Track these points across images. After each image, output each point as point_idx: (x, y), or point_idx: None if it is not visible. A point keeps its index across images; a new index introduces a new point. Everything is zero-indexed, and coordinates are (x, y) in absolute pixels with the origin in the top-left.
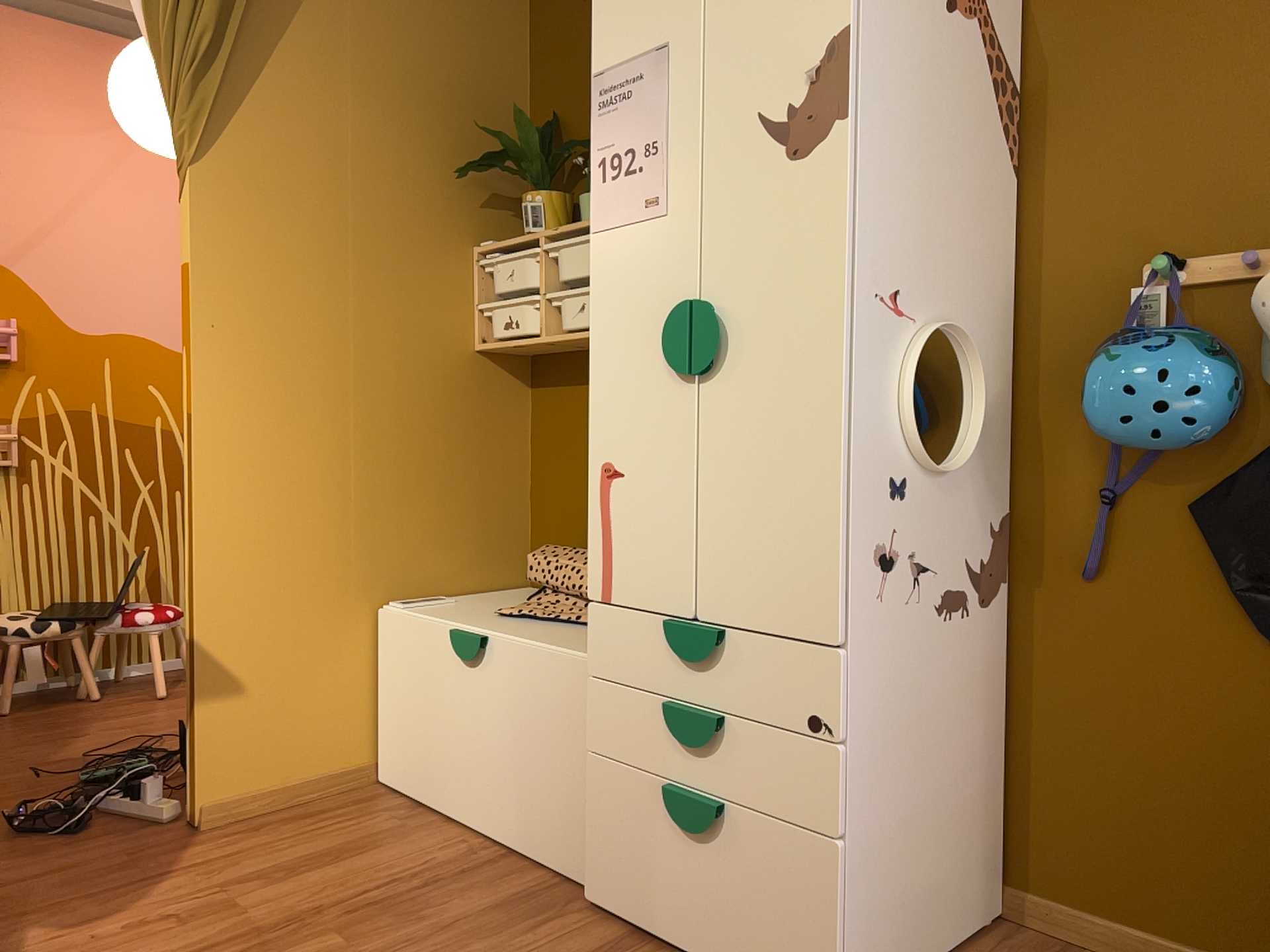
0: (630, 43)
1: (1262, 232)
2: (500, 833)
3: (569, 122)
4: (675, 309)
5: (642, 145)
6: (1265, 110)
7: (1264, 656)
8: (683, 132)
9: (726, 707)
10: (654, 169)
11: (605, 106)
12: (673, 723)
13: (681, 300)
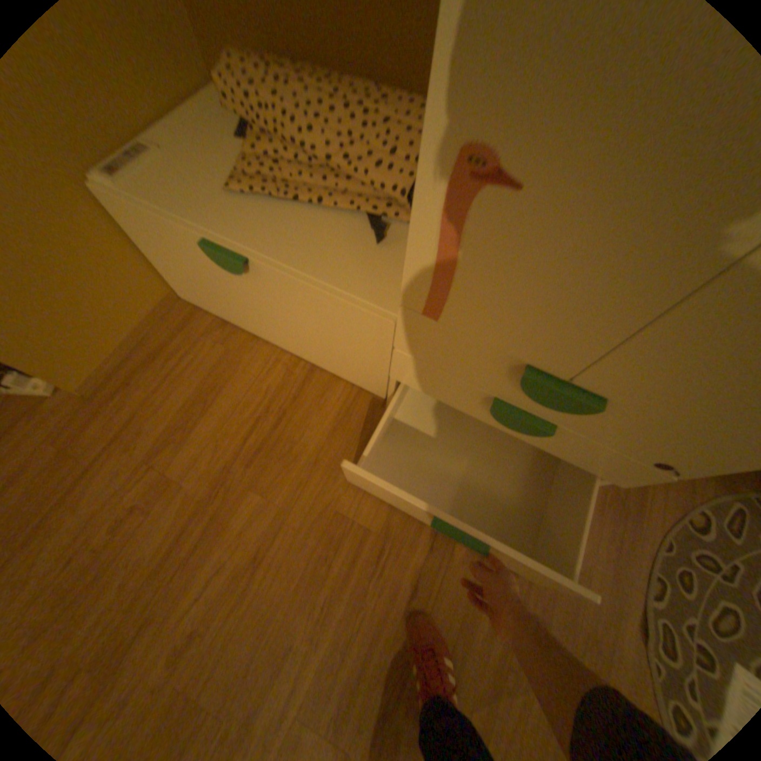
0: None
1: None
2: (302, 355)
3: None
4: None
5: None
6: None
7: None
8: None
9: (564, 422)
10: None
11: None
12: (500, 415)
13: None
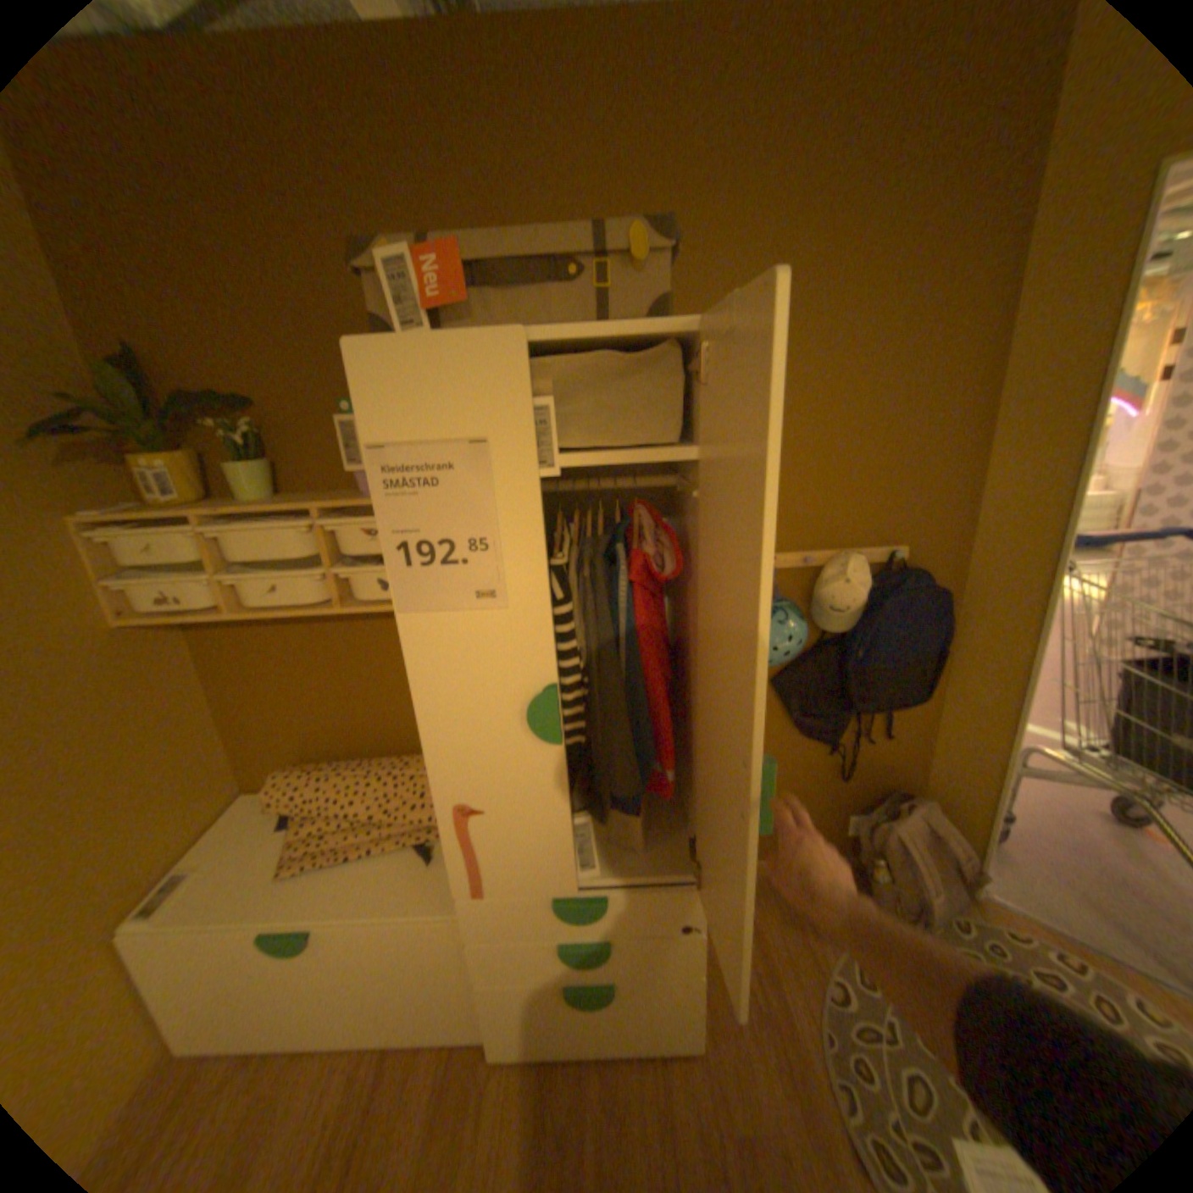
0: (423, 421)
1: (808, 540)
2: (366, 1043)
3: (152, 357)
4: (540, 697)
5: (462, 538)
6: (813, 471)
7: (797, 741)
8: (520, 534)
9: (610, 936)
10: (484, 564)
11: (394, 485)
12: (569, 960)
13: (536, 682)
